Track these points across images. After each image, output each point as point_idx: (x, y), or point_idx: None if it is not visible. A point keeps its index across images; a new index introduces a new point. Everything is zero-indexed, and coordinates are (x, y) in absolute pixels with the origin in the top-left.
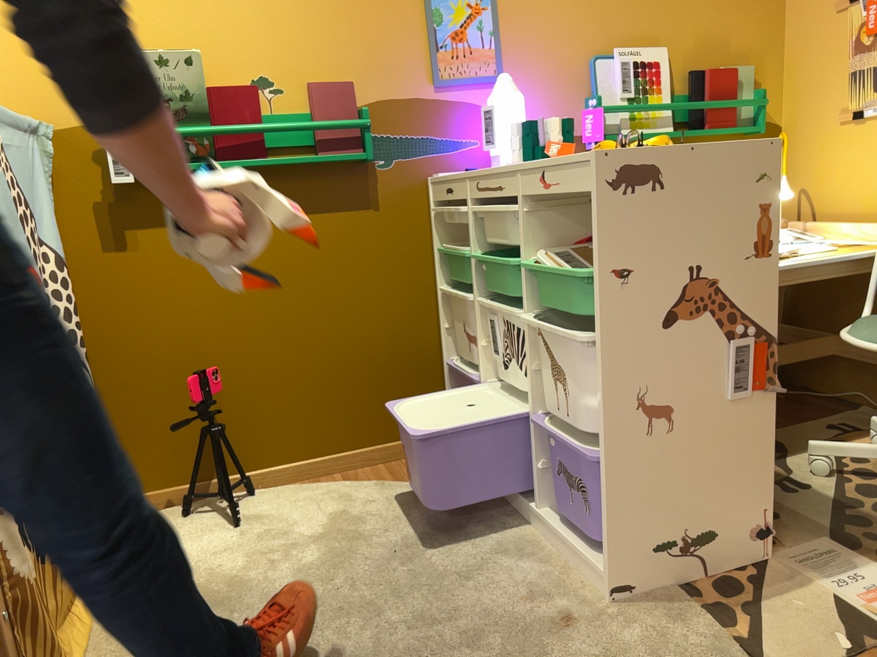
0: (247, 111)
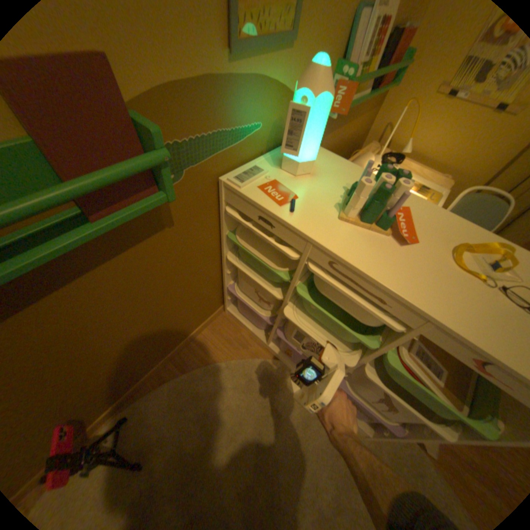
0: None
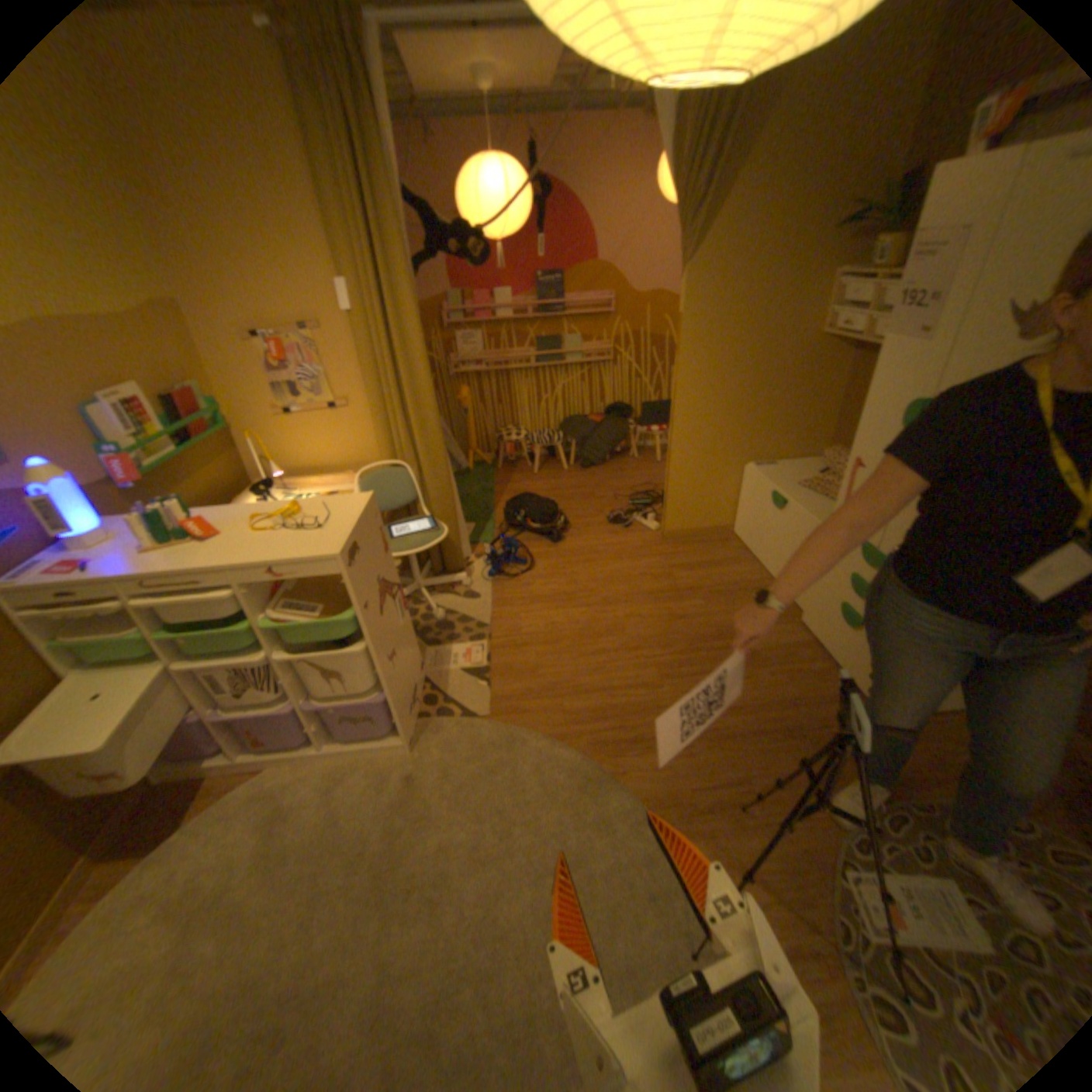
0: None
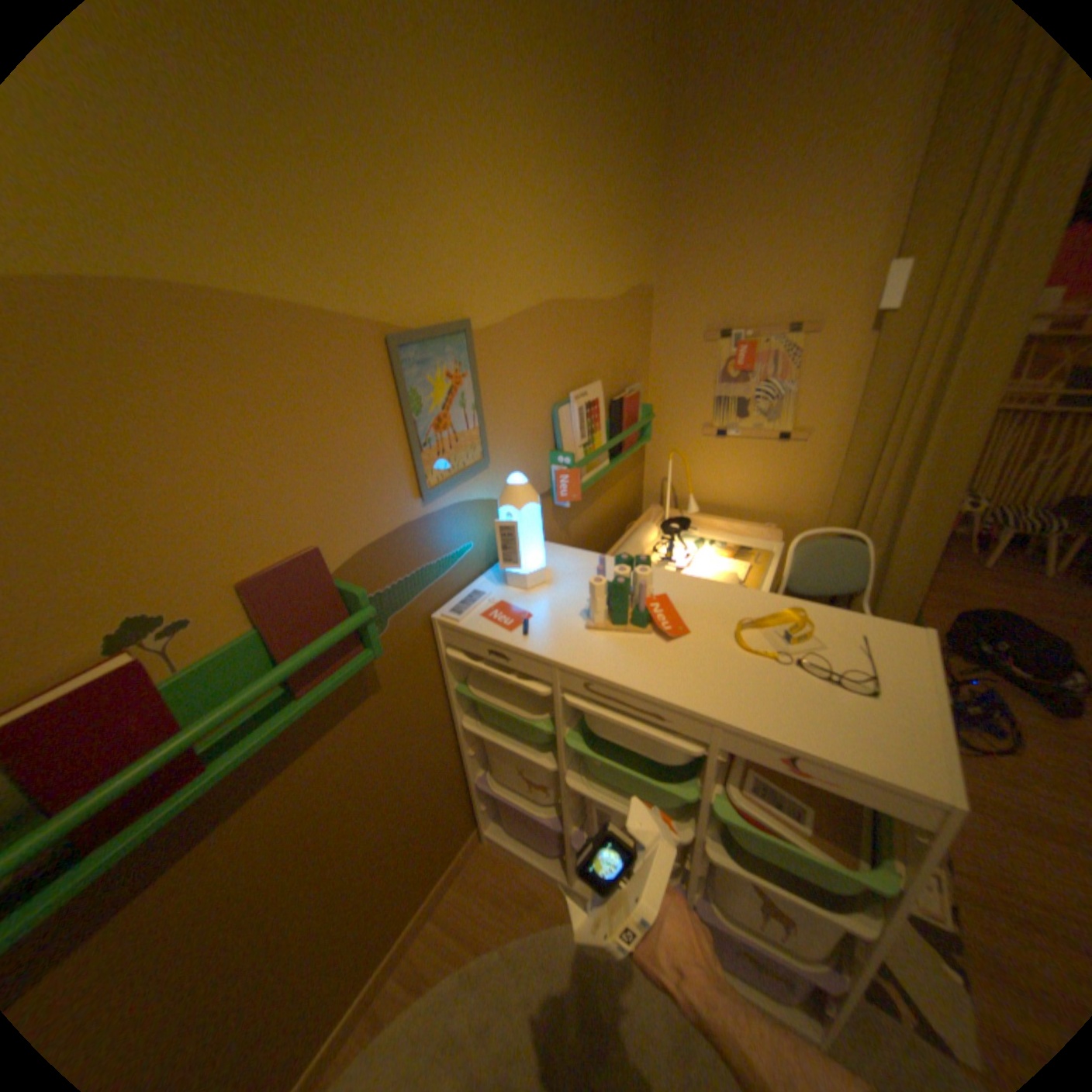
0: (129, 718)
